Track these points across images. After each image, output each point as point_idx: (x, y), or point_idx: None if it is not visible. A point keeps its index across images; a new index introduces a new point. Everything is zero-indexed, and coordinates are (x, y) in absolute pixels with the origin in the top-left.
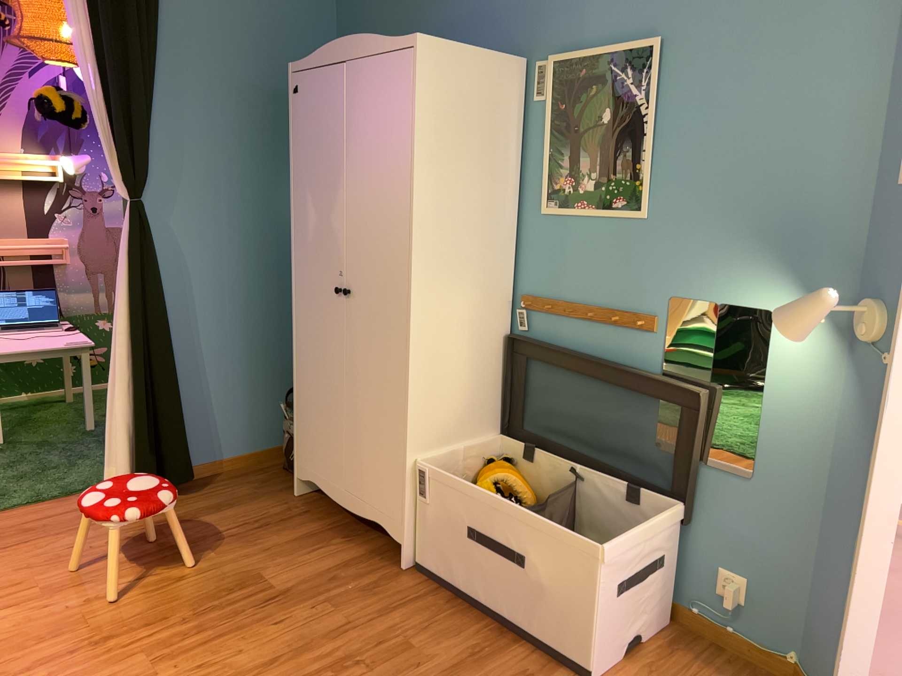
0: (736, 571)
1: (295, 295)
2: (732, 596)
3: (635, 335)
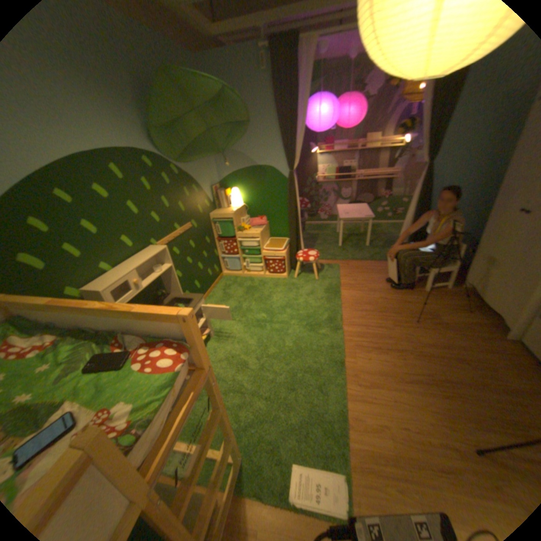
0: None
1: (495, 208)
2: None
3: None
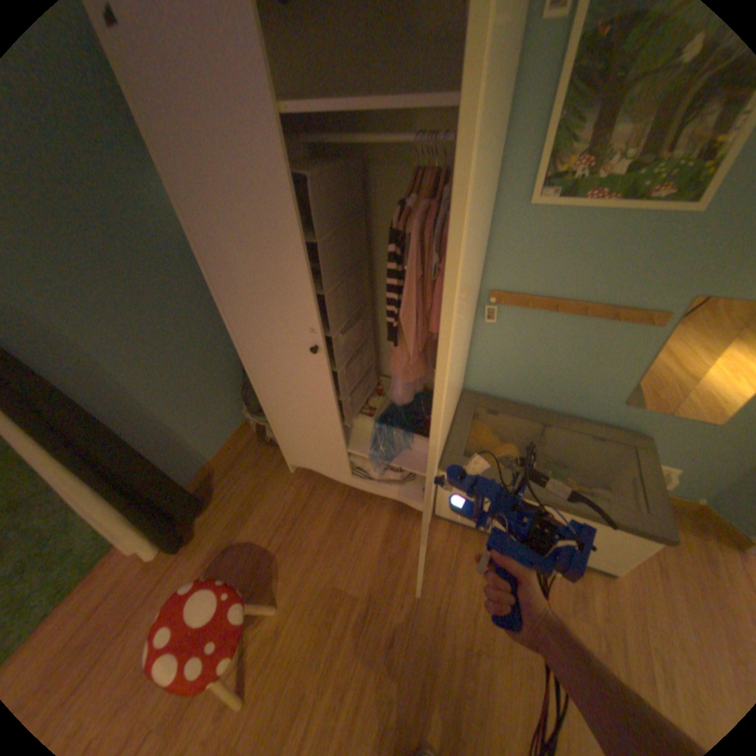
0: (677, 467)
1: (242, 343)
2: (677, 484)
3: (635, 326)
